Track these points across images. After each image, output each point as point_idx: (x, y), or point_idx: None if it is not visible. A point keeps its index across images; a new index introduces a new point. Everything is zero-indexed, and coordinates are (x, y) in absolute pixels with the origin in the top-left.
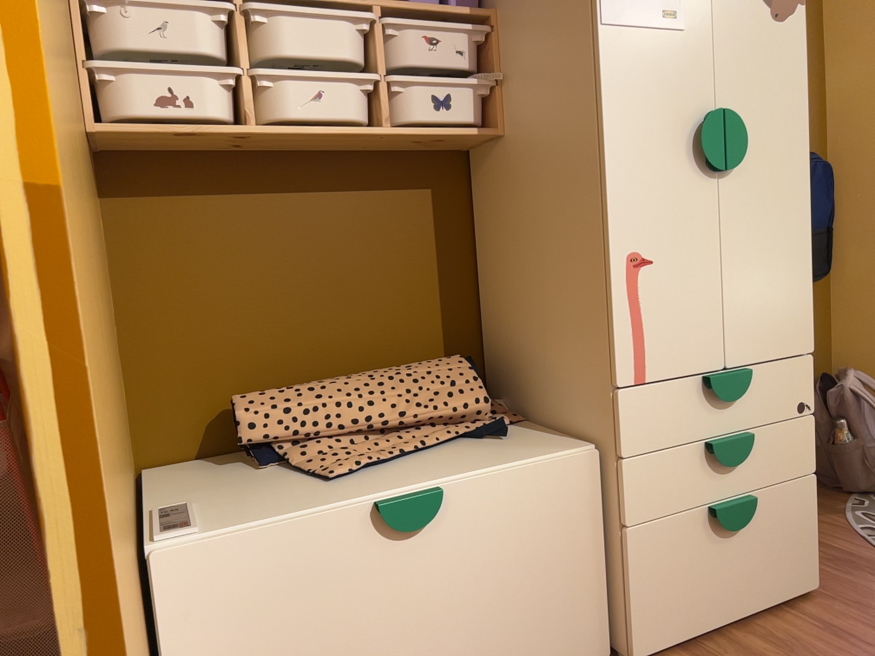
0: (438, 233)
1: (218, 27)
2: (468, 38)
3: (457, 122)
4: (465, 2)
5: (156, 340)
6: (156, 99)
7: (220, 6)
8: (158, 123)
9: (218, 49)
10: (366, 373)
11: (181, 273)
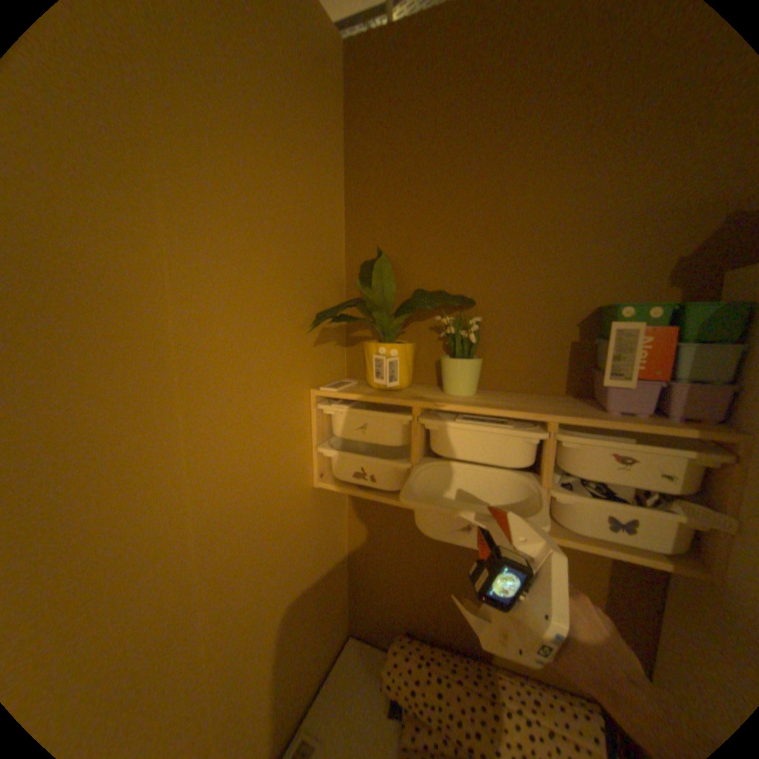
0: (612, 590)
1: (402, 425)
2: (685, 468)
3: (642, 549)
4: (701, 408)
5: (366, 572)
6: (355, 469)
7: (399, 417)
8: (353, 485)
9: (400, 440)
10: (495, 683)
11: (385, 541)
